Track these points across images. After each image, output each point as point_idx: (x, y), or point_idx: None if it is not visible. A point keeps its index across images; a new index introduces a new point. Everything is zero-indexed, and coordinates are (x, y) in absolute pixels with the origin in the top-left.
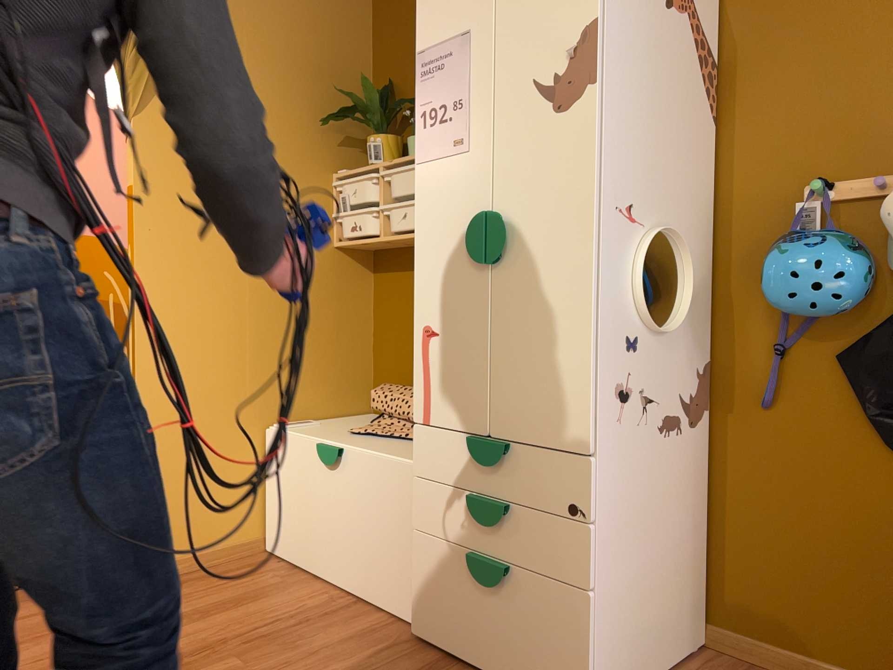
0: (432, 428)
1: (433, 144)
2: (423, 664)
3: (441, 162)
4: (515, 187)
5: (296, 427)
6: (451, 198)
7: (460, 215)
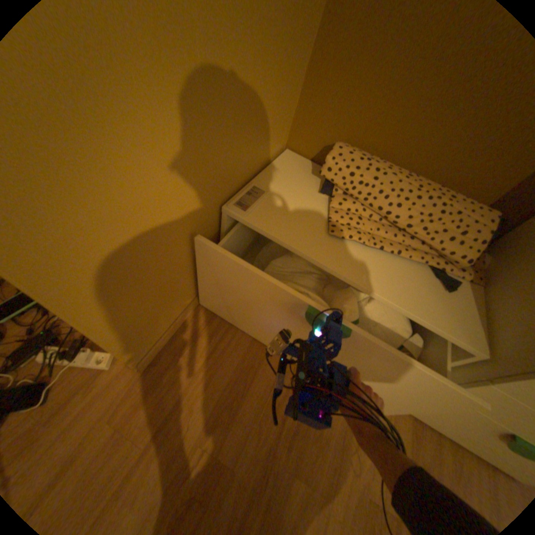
0: None
1: None
2: (411, 431)
3: None
4: None
5: (260, 208)
6: None
7: None
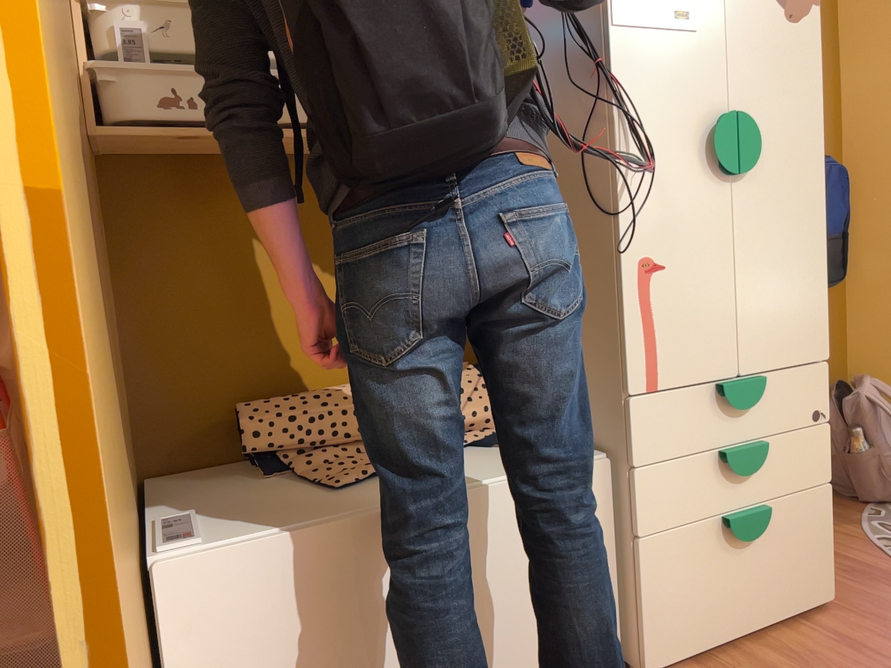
0: (661, 392)
1: (643, 6)
2: None
3: (658, 35)
4: (752, 90)
5: (208, 531)
6: (676, 87)
7: (689, 112)
